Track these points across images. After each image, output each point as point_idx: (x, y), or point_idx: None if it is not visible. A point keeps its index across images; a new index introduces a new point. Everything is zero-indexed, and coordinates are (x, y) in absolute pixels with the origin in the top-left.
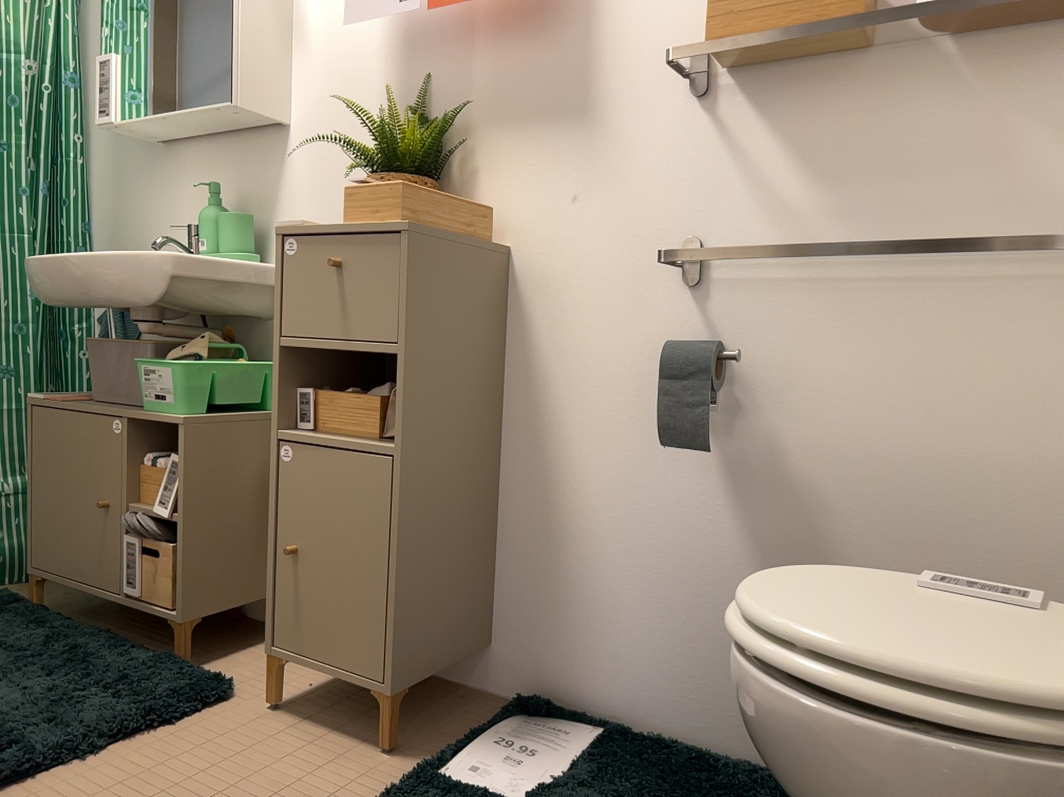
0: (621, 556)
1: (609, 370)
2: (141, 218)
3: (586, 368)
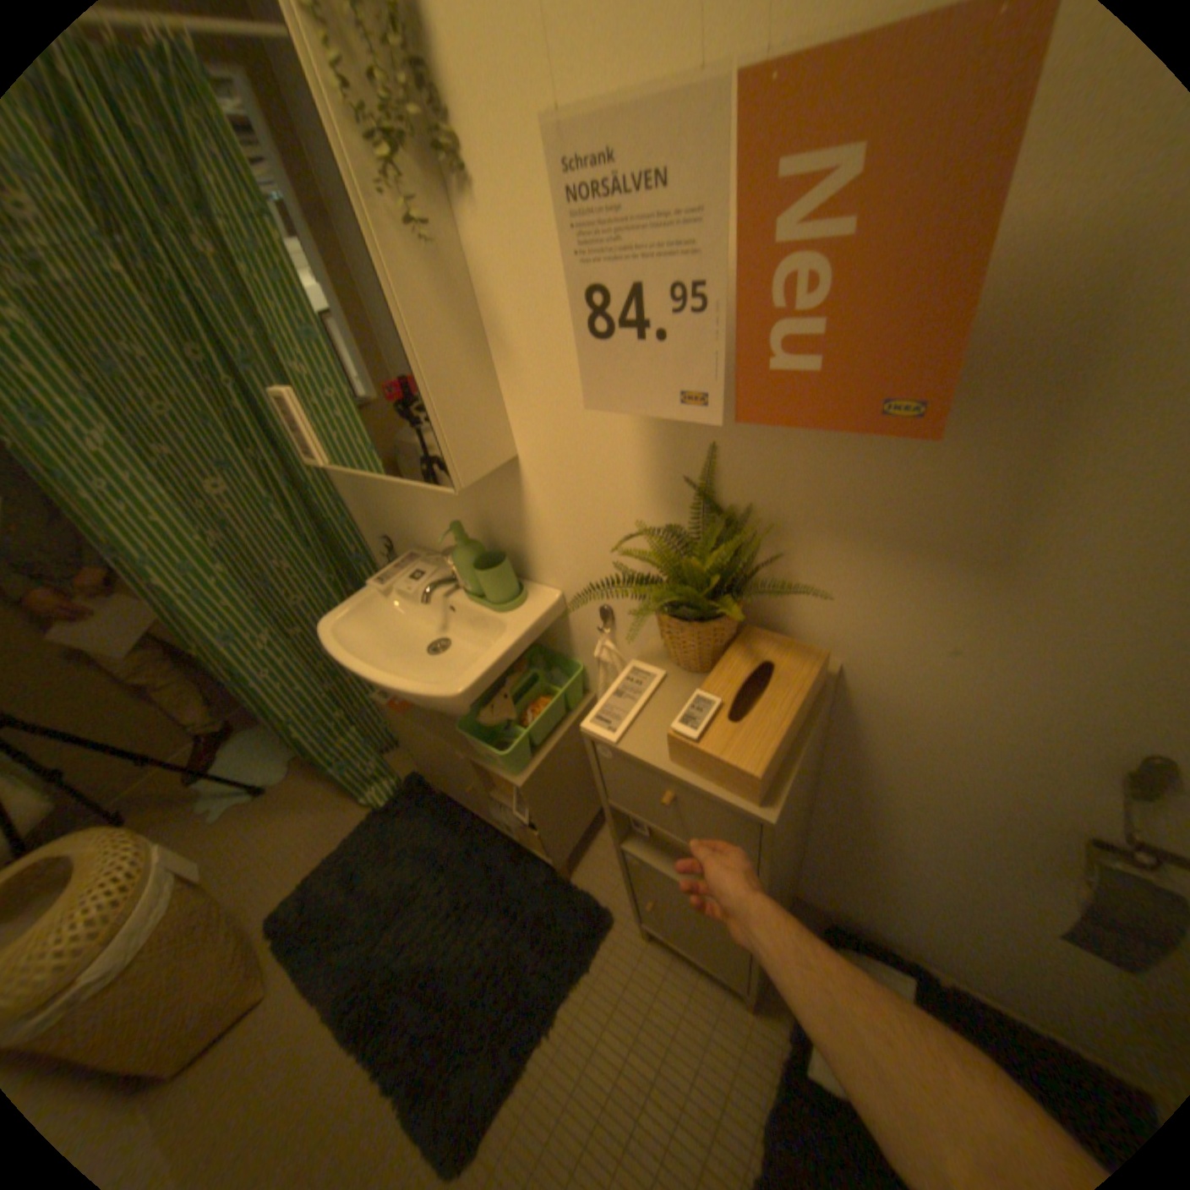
0: (950, 902)
1: (971, 802)
2: (382, 501)
3: (939, 790)
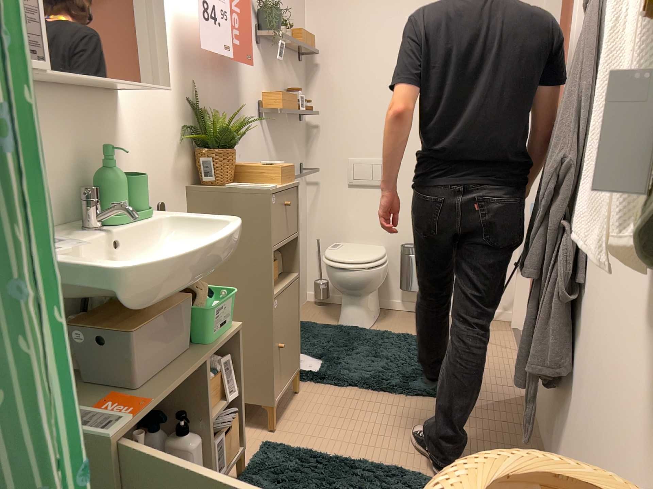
0: None
1: None
2: None
3: None
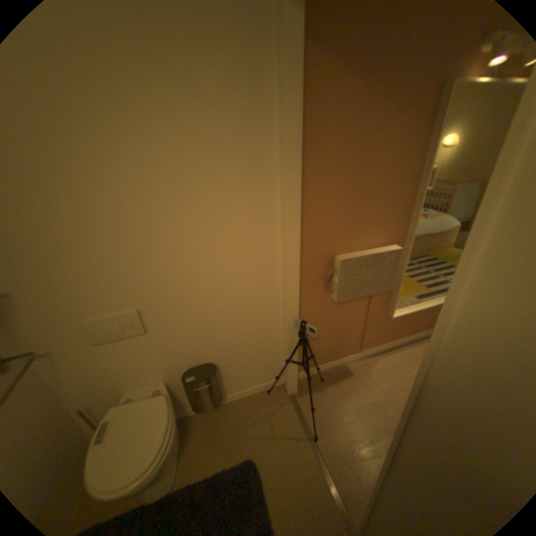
0: None
1: None
2: None
3: None
